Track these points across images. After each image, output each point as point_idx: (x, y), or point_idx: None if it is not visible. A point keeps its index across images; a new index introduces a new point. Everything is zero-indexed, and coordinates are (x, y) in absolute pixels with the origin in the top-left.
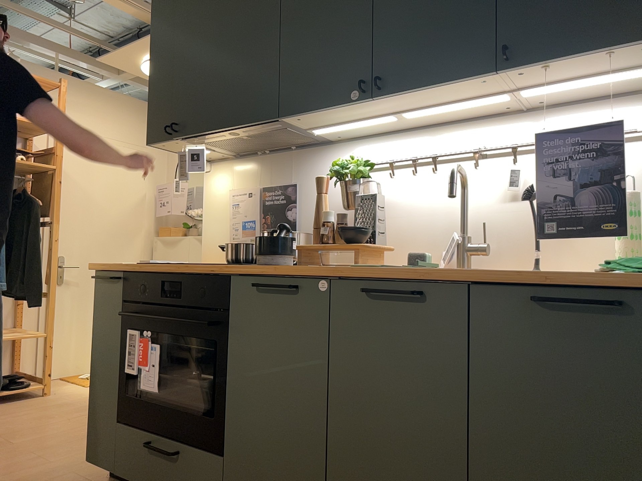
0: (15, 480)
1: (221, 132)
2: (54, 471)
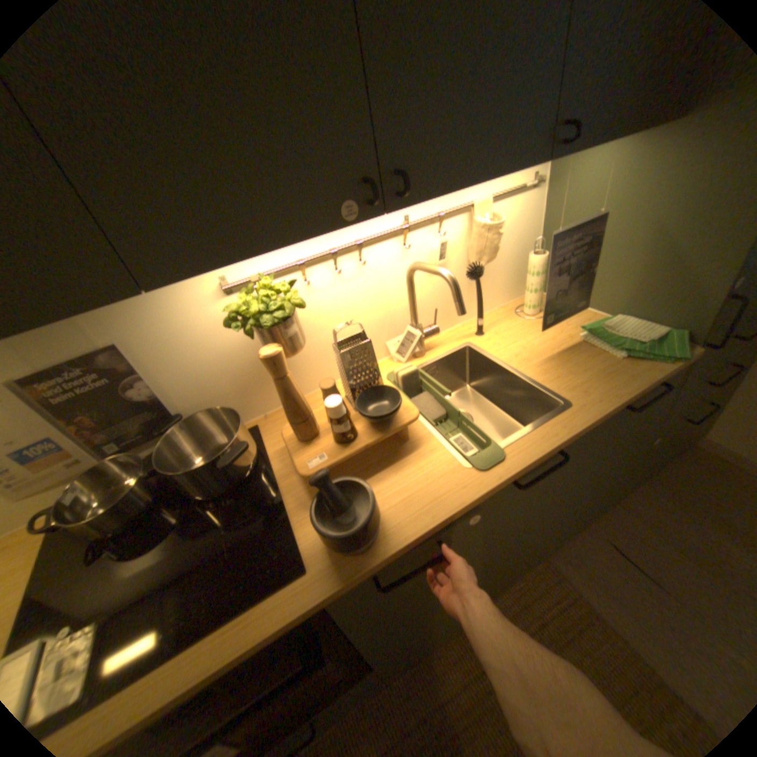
0: None
1: None
2: None
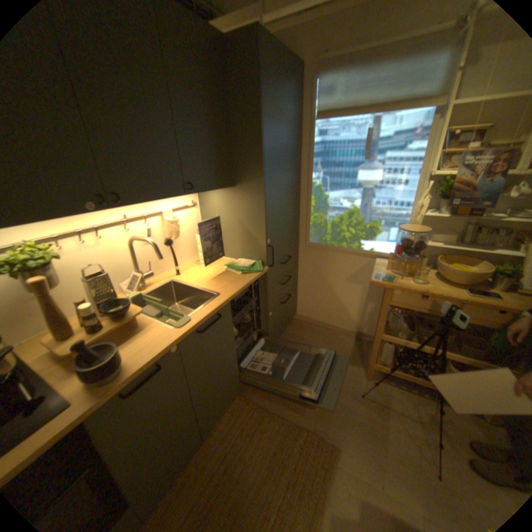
0: None
1: None
2: None
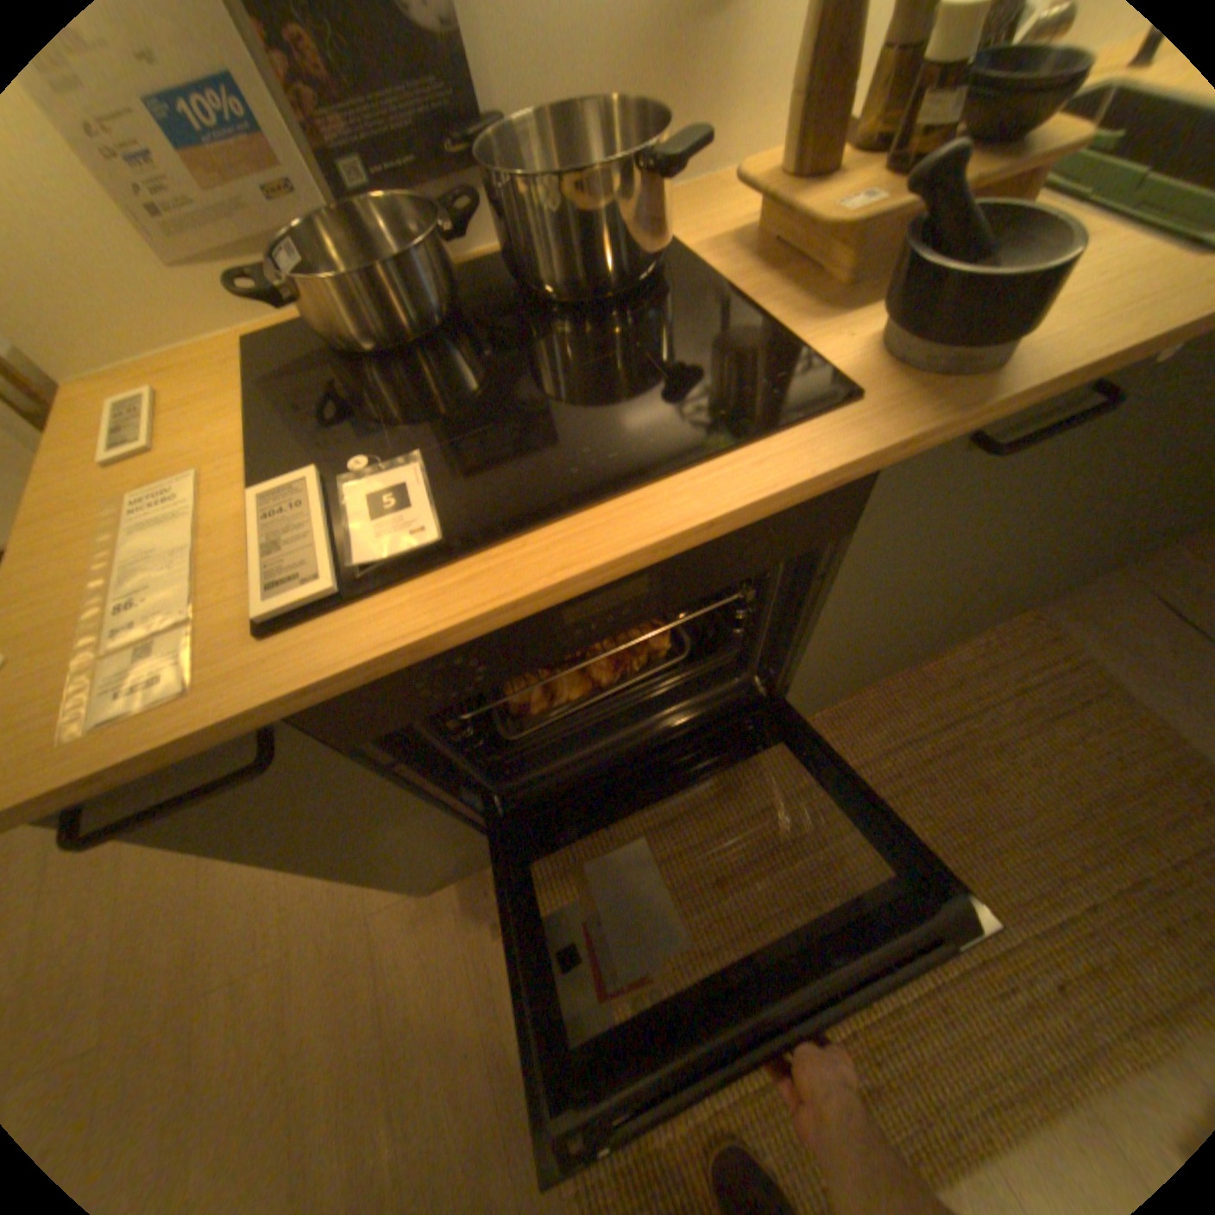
0: (321, 1039)
1: None
2: (329, 950)
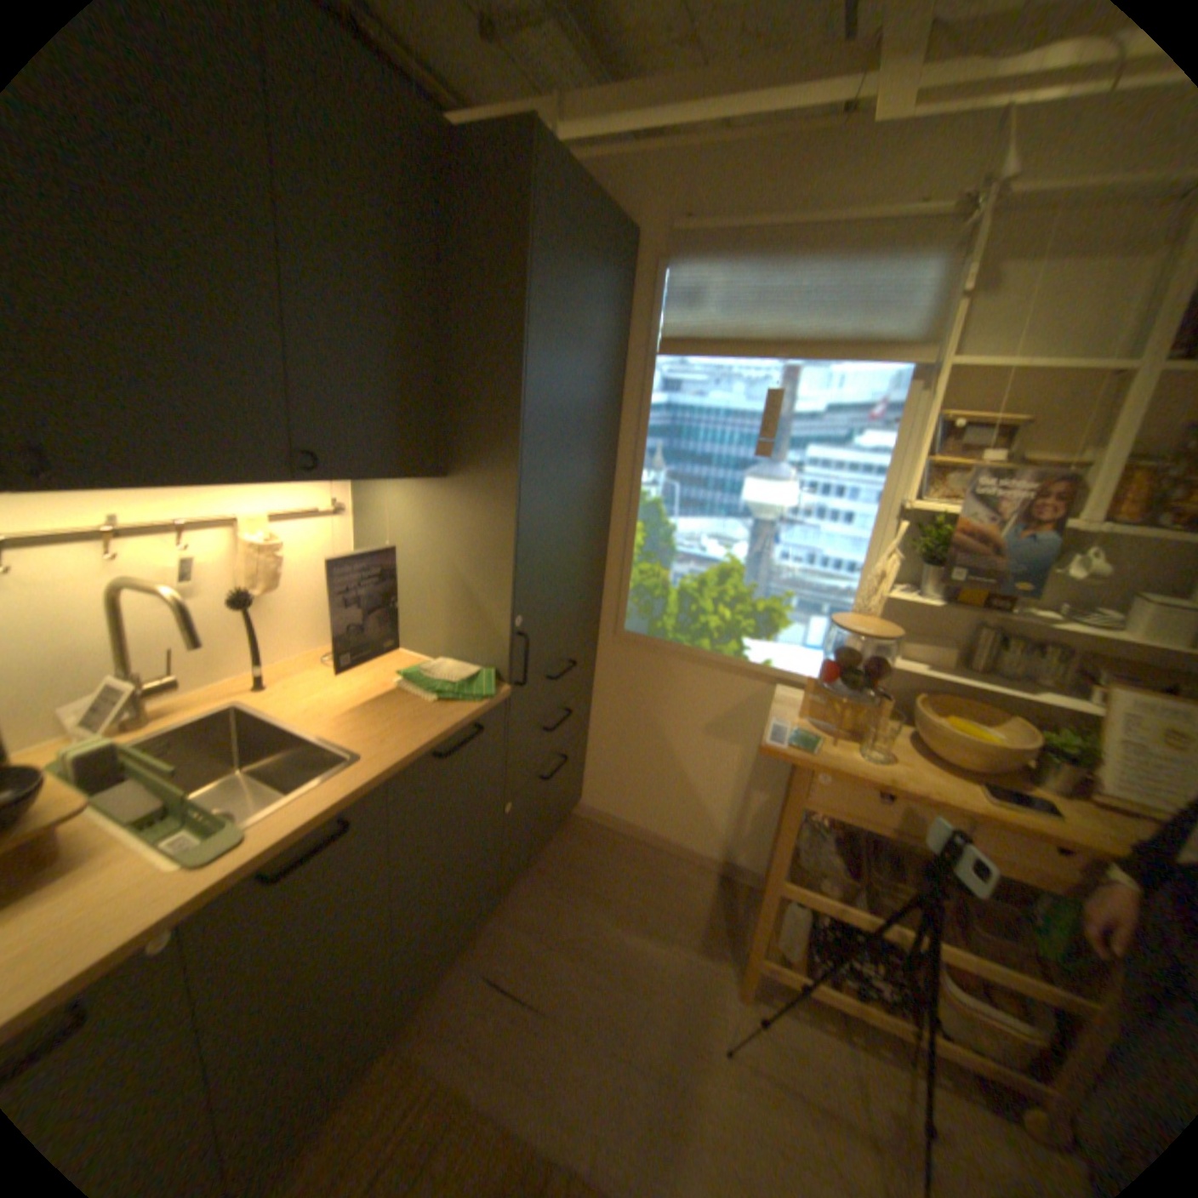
0: None
1: None
2: None
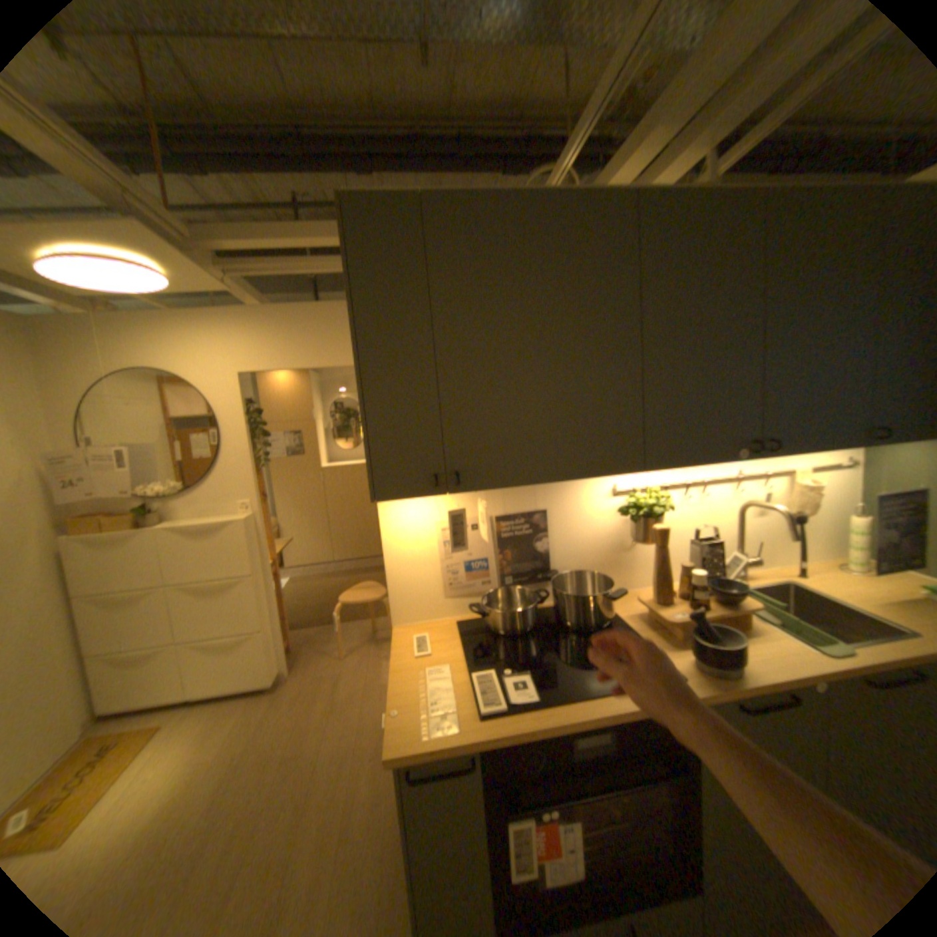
0: None
1: (534, 483)
2: None
